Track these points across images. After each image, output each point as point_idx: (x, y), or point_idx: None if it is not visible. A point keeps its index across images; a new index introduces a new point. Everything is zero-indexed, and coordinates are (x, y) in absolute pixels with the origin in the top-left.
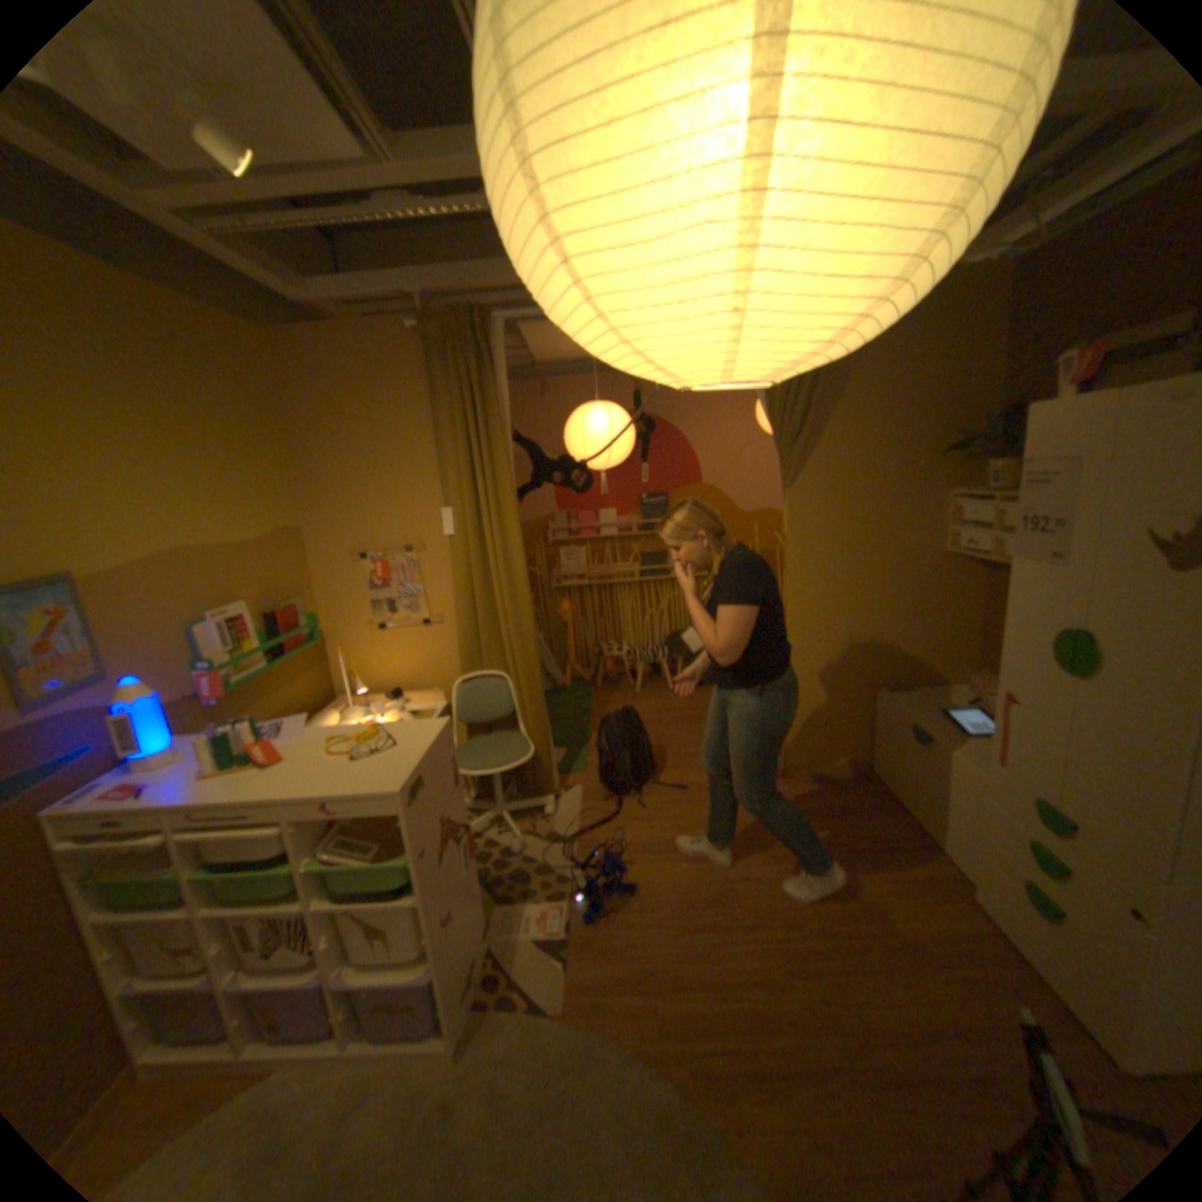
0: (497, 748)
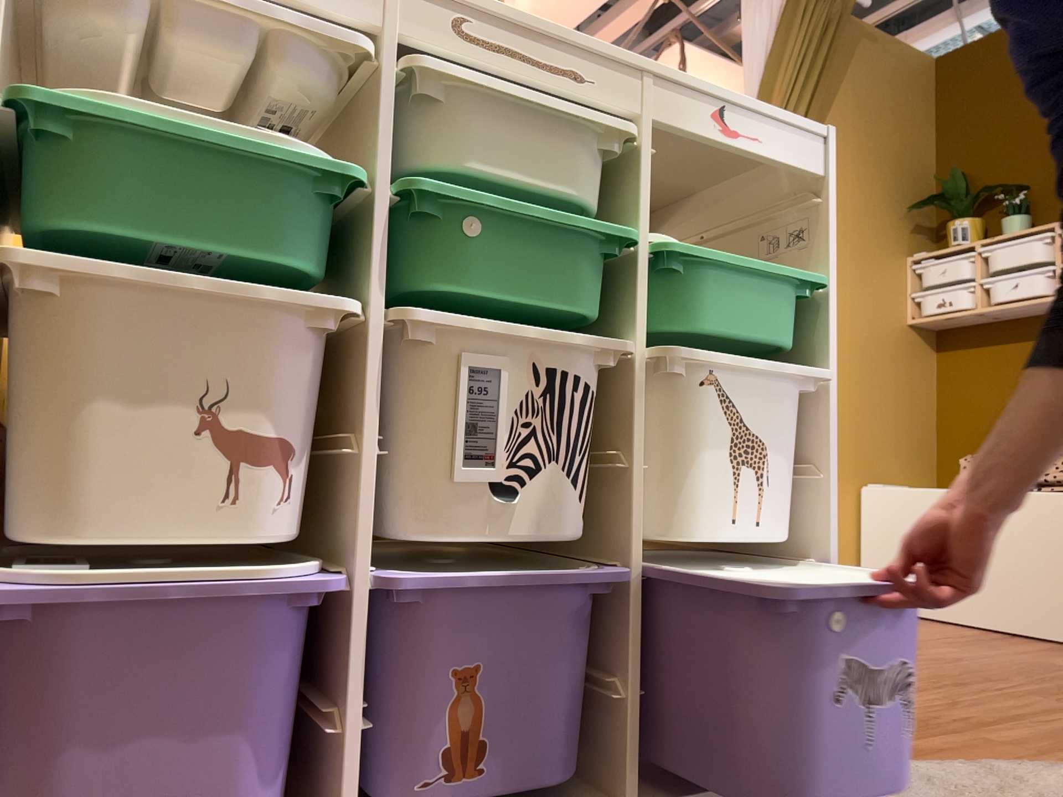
0: None
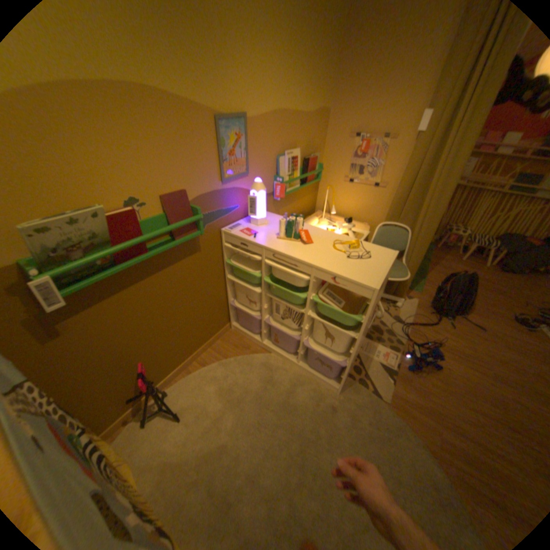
0: None
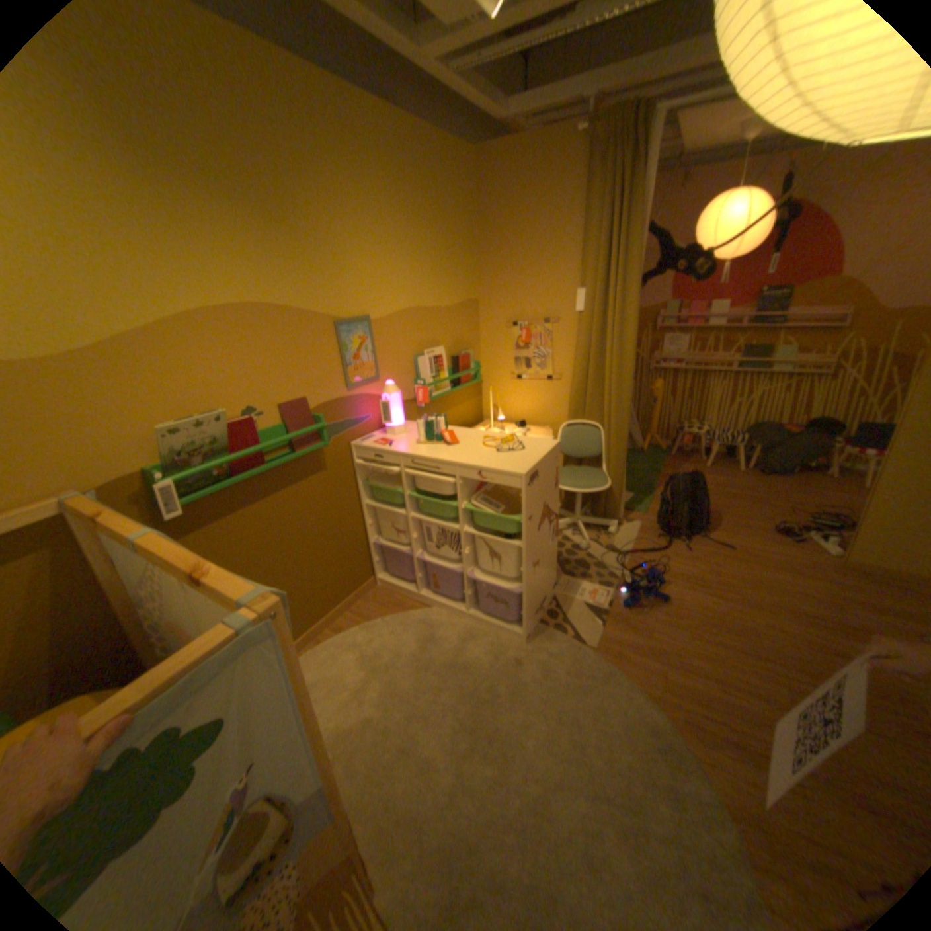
0: (584, 476)
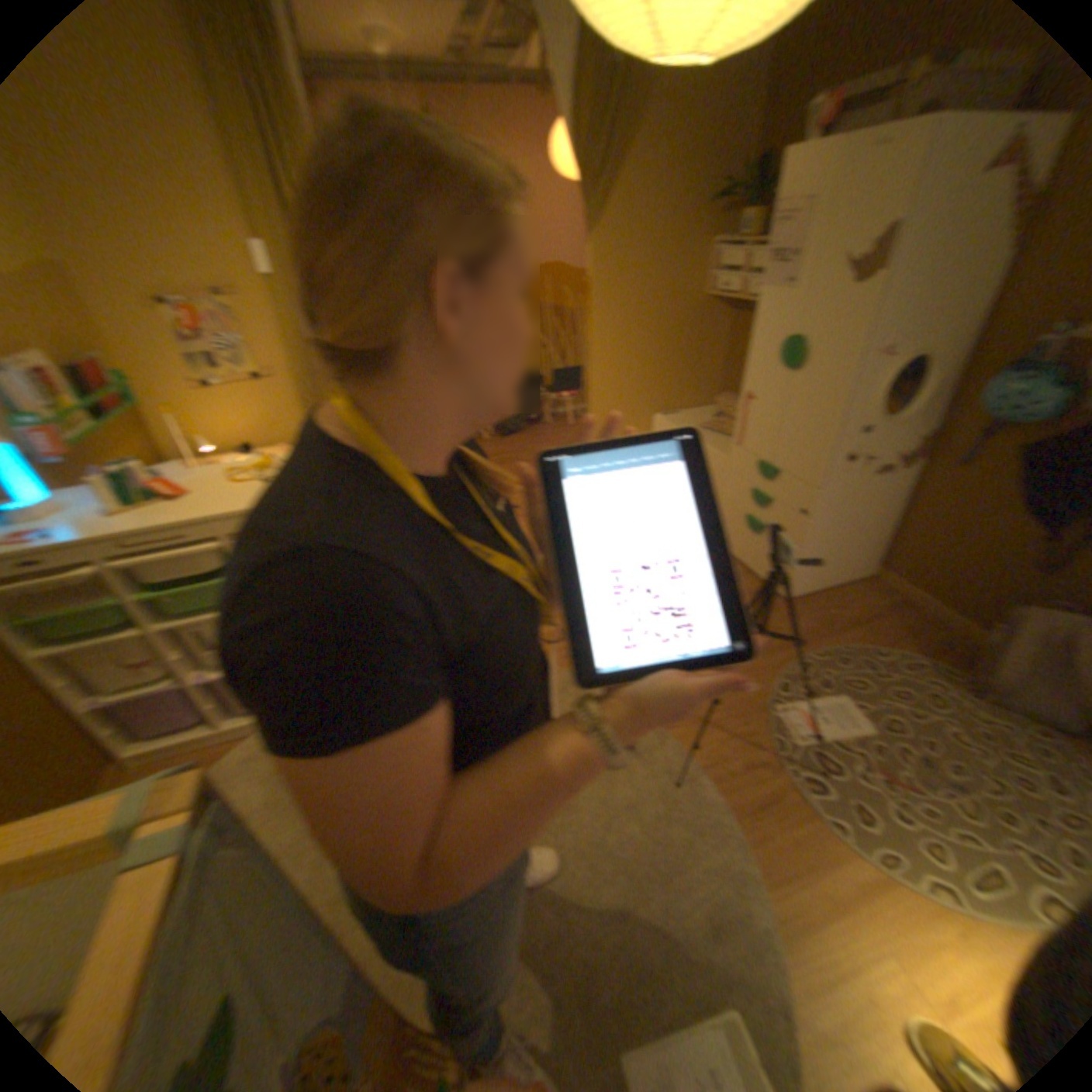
0: None
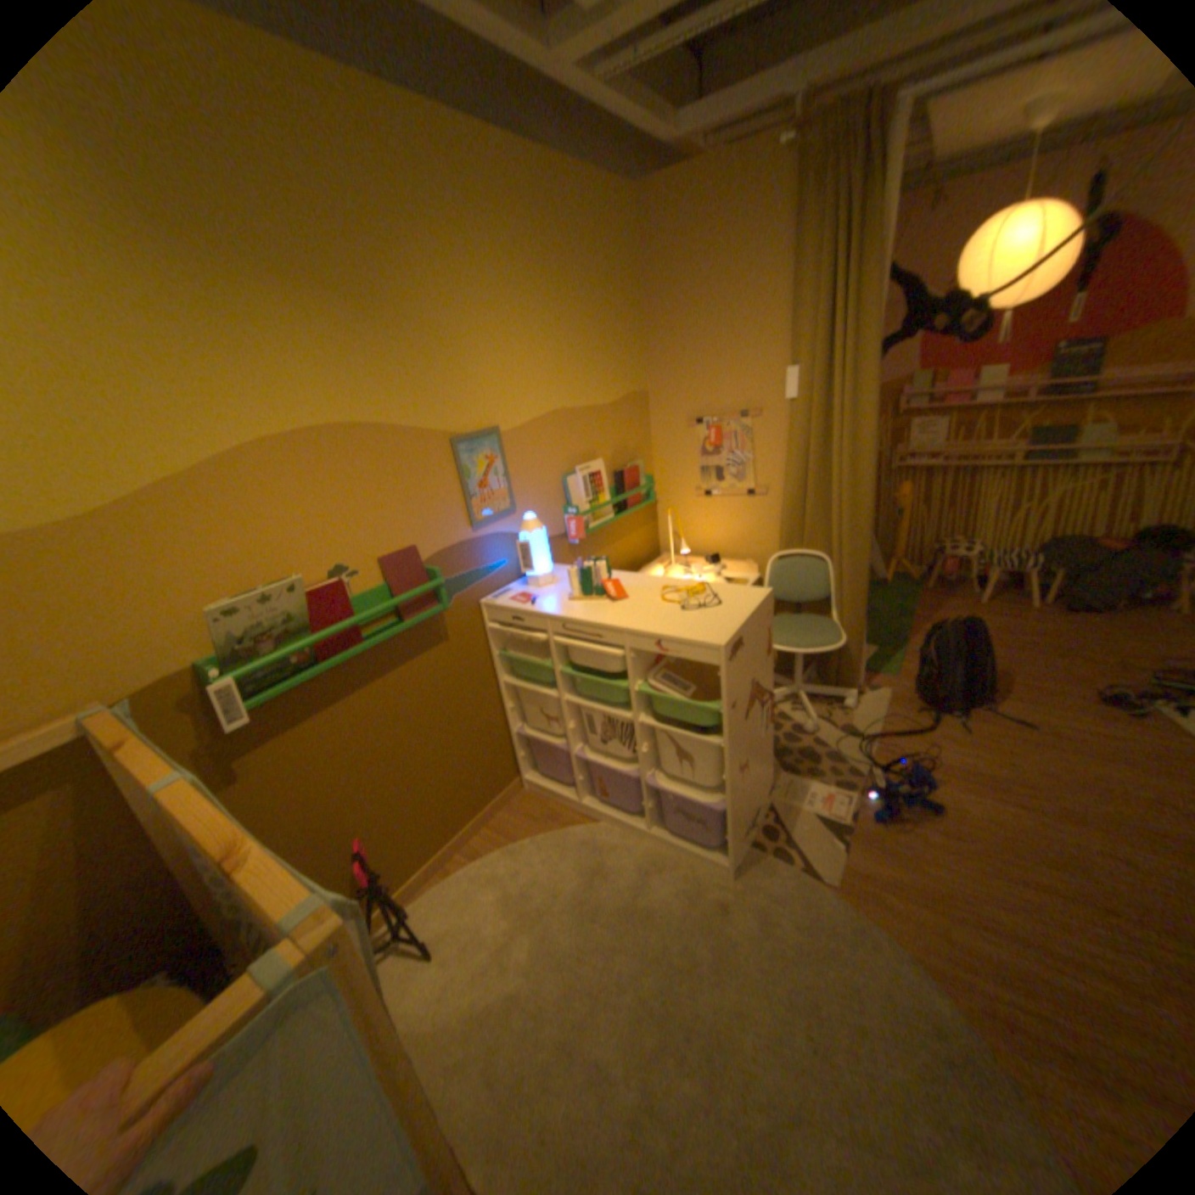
0: (807, 629)
